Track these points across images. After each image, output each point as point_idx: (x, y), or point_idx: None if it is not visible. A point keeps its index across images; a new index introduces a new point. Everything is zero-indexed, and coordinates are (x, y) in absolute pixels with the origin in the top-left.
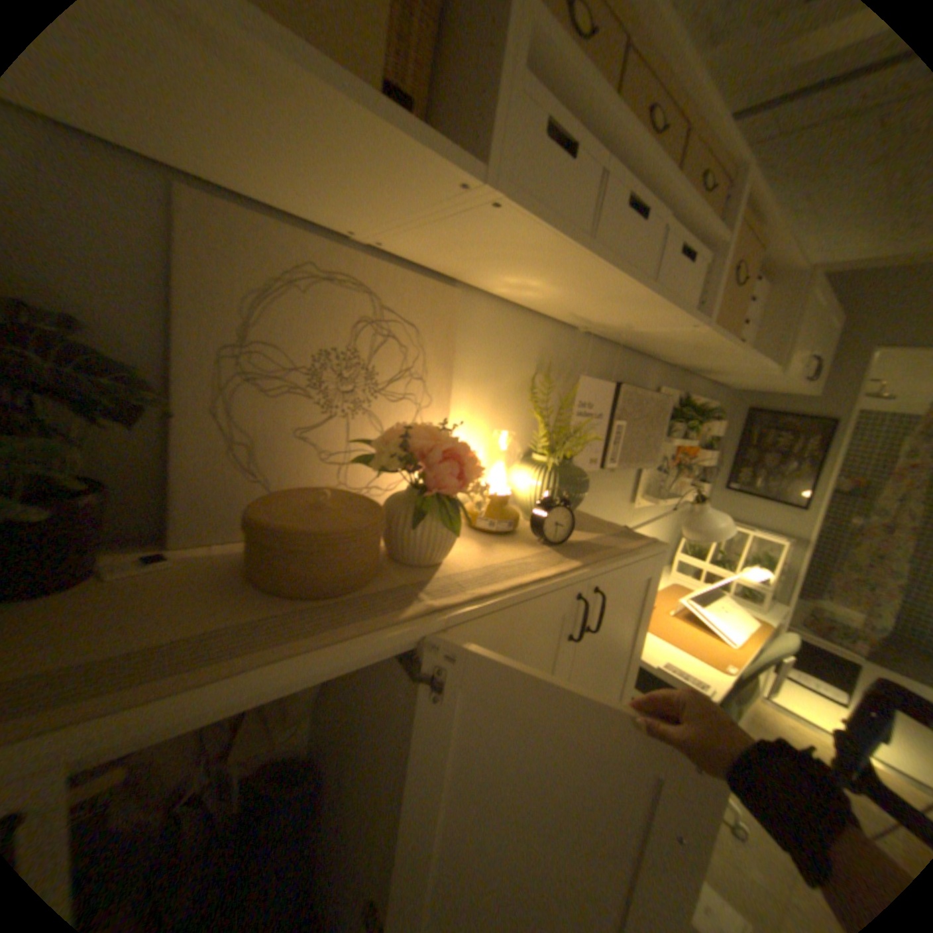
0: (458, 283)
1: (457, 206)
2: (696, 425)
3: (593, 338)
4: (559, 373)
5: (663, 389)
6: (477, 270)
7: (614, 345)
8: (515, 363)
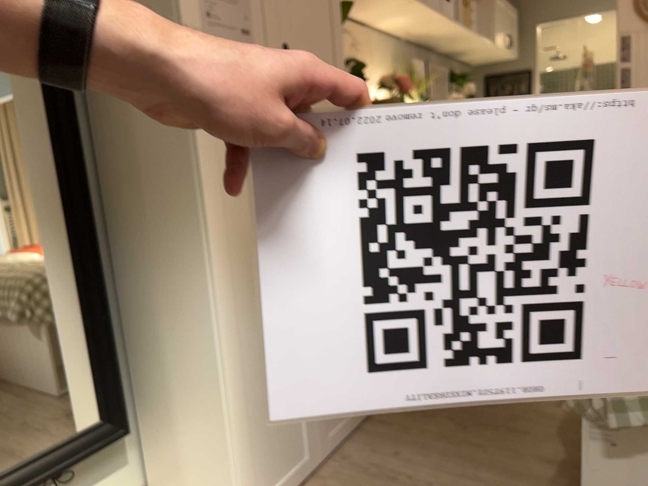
0: (368, 26)
1: (396, 2)
2: (460, 88)
3: (408, 43)
4: (400, 62)
5: (440, 67)
6: (379, 19)
7: (416, 45)
8: (386, 58)
